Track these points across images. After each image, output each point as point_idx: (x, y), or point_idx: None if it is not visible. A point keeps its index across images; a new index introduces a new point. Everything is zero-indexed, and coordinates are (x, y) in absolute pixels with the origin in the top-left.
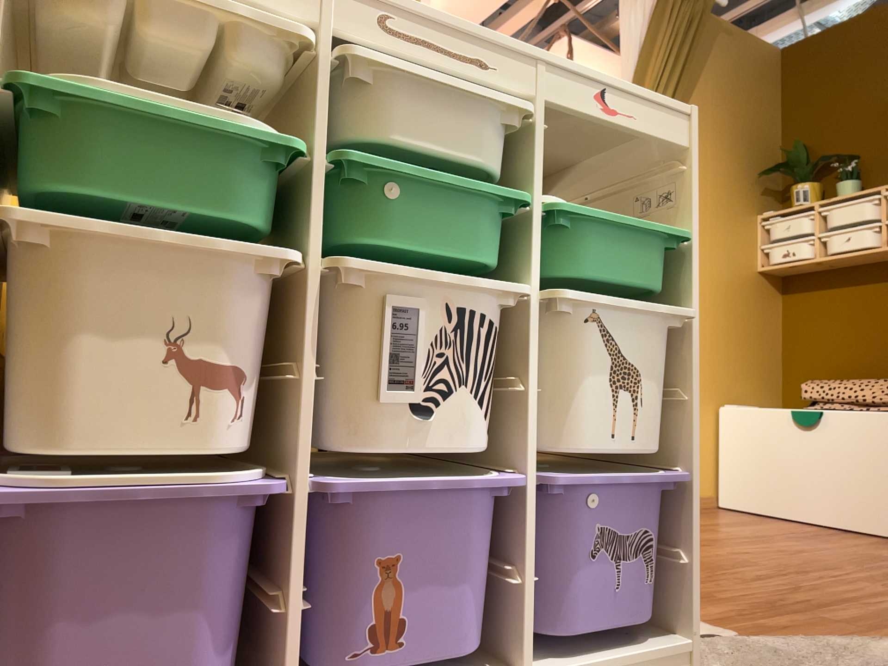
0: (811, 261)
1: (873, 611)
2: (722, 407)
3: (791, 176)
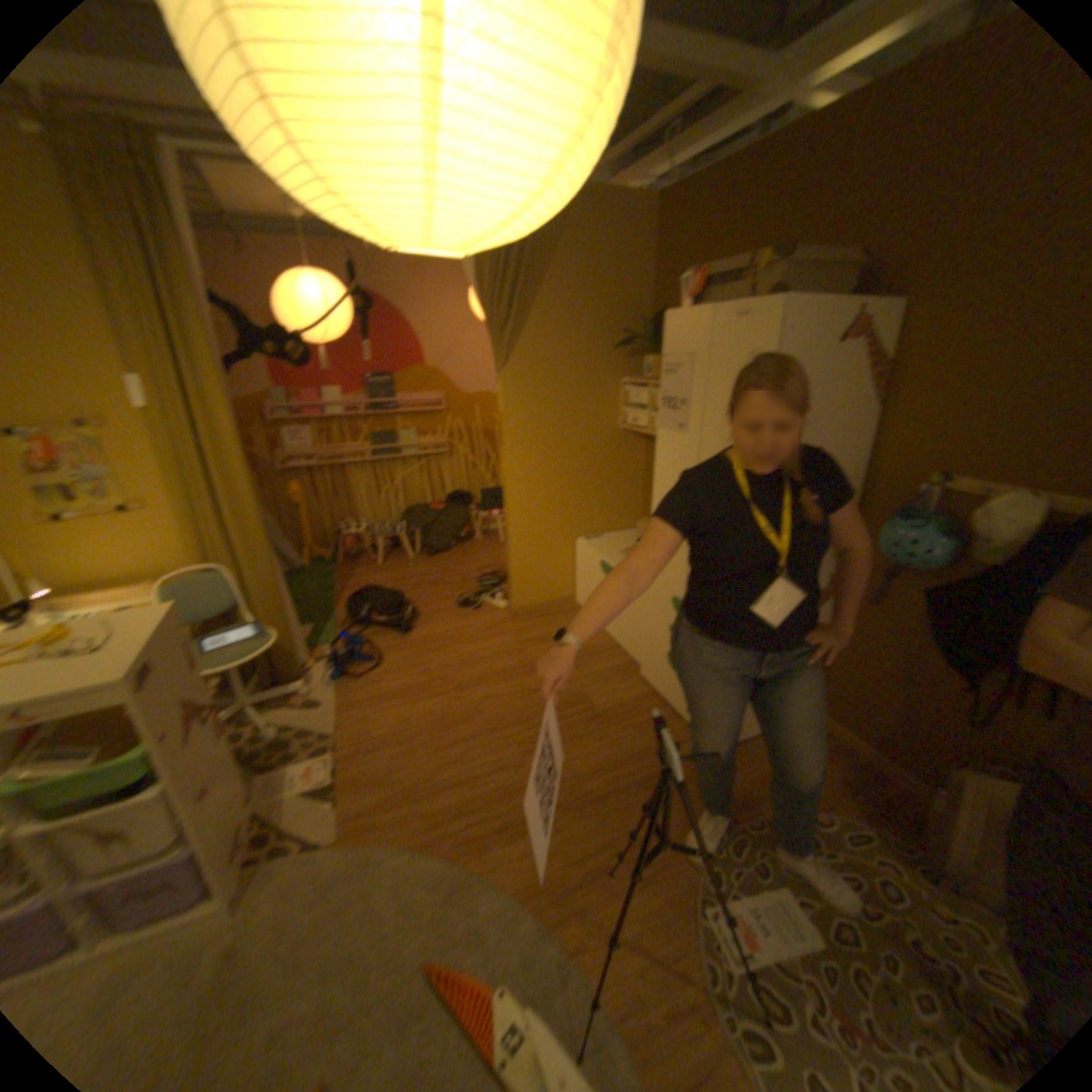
0: (647, 434)
1: (458, 809)
2: (576, 545)
3: (647, 346)
